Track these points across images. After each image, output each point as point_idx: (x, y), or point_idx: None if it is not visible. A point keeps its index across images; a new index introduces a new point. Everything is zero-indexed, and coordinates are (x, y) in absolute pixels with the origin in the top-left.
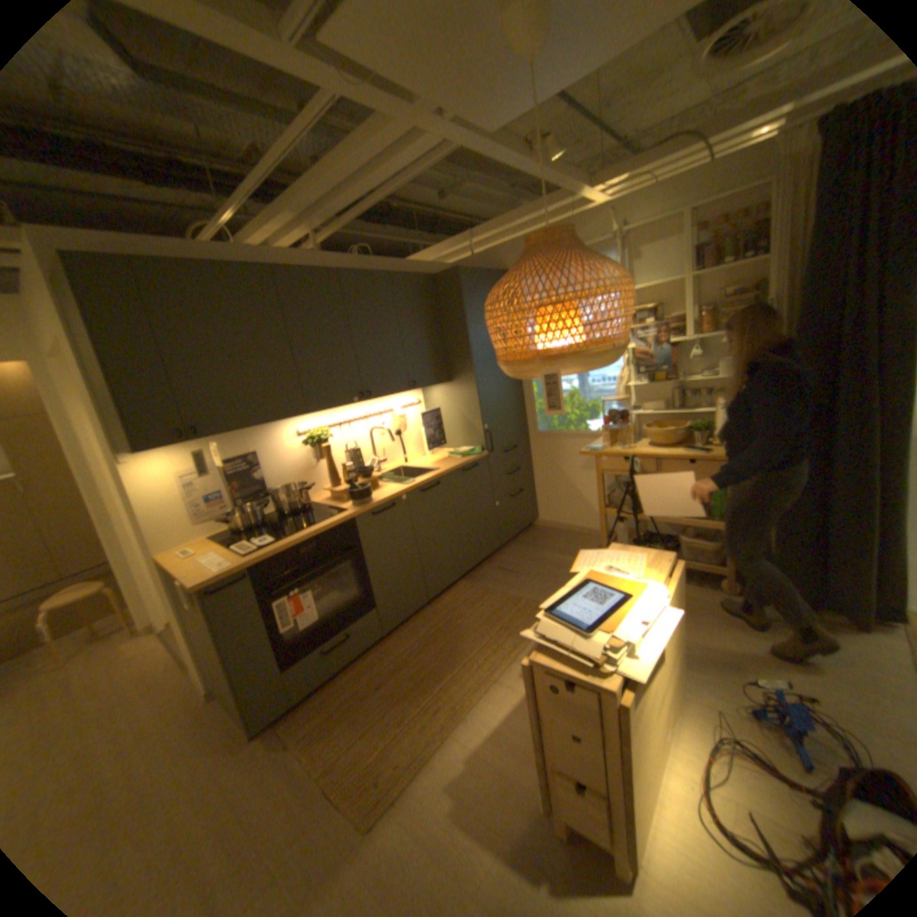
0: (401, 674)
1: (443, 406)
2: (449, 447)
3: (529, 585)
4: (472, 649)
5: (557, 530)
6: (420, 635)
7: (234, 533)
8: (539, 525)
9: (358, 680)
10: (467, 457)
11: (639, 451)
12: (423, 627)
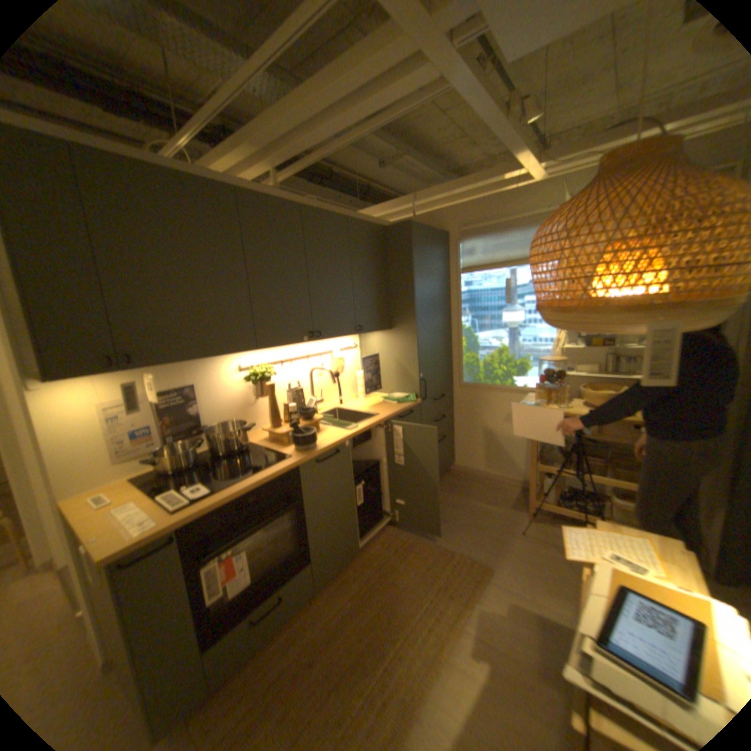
0: (337, 645)
1: (379, 352)
2: (381, 391)
3: (459, 536)
4: (413, 614)
5: (473, 476)
6: (353, 592)
7: (160, 476)
8: (455, 470)
9: (287, 651)
10: (403, 403)
11: (579, 411)
12: (355, 582)
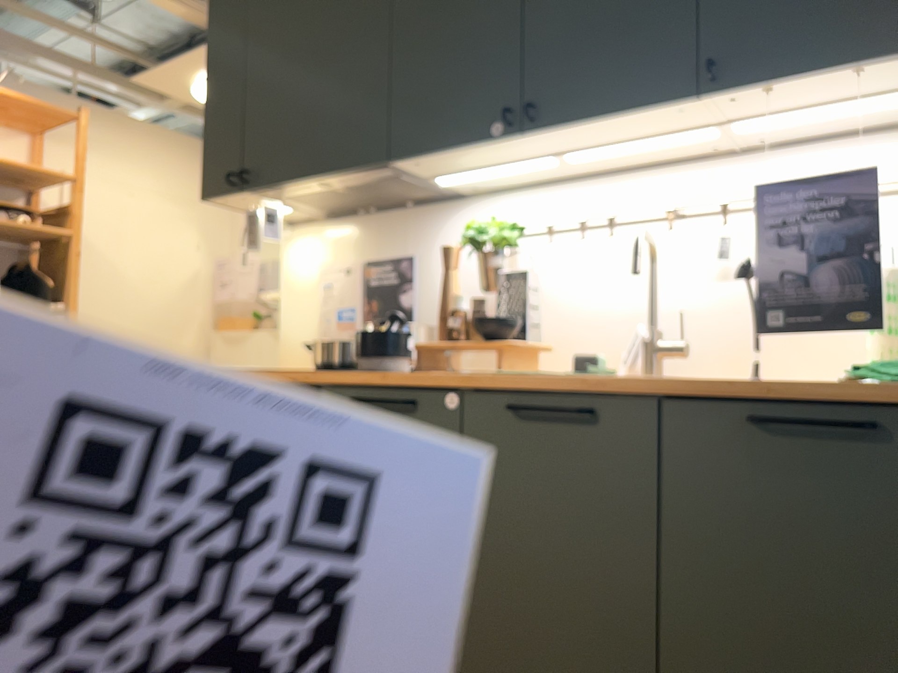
0: None
1: None
2: None
3: None
4: None
5: None
6: None
7: None
8: None
9: None
10: (878, 385)
11: None
12: None
